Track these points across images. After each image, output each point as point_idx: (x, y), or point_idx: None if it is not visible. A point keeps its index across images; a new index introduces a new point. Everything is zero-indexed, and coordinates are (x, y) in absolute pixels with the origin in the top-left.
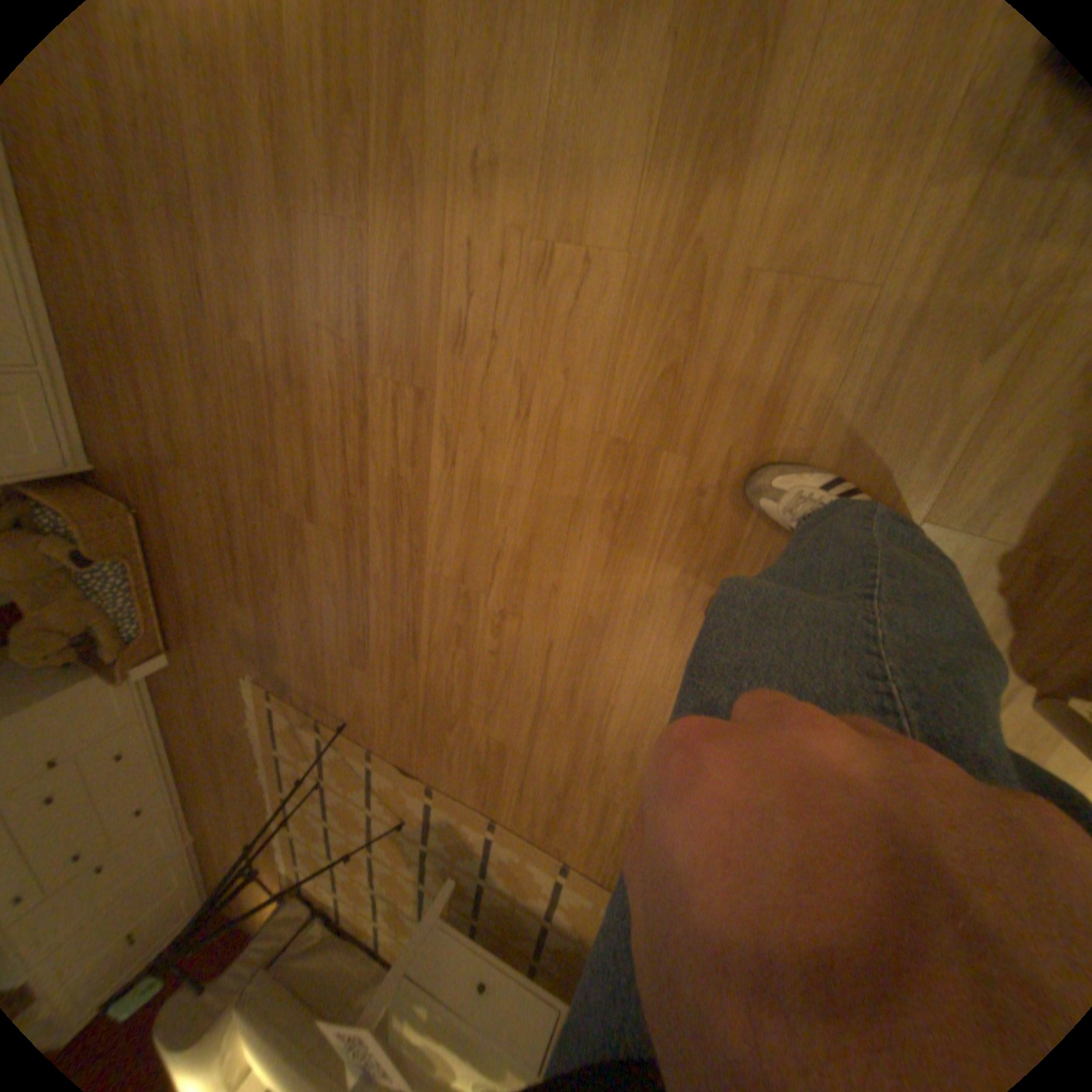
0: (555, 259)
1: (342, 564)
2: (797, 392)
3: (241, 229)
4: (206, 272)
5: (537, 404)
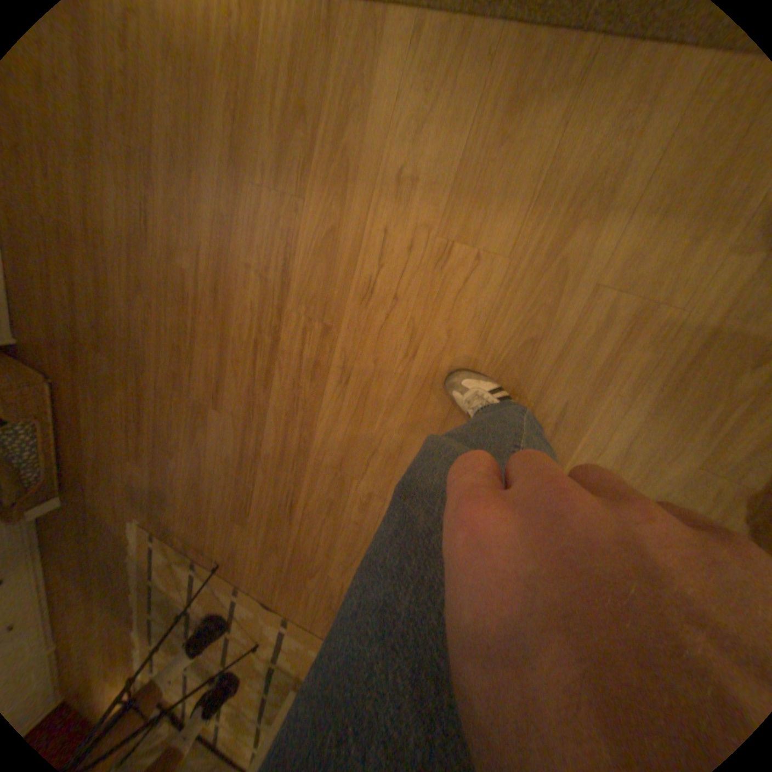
0: (452, 252)
1: (238, 444)
2: (620, 370)
3: (194, 185)
4: (155, 211)
5: (422, 349)
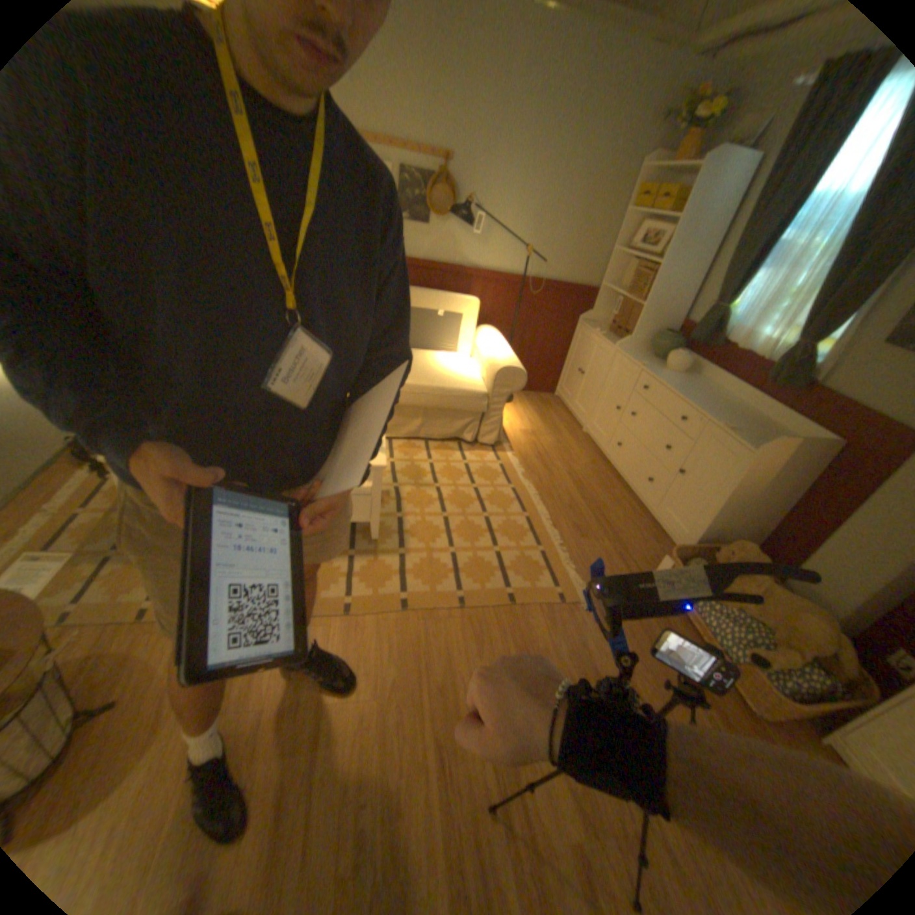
0: None
1: (524, 817)
2: None
3: None
4: None
5: None
